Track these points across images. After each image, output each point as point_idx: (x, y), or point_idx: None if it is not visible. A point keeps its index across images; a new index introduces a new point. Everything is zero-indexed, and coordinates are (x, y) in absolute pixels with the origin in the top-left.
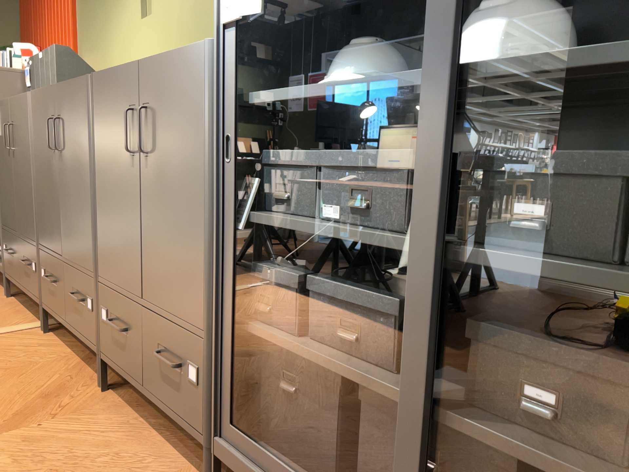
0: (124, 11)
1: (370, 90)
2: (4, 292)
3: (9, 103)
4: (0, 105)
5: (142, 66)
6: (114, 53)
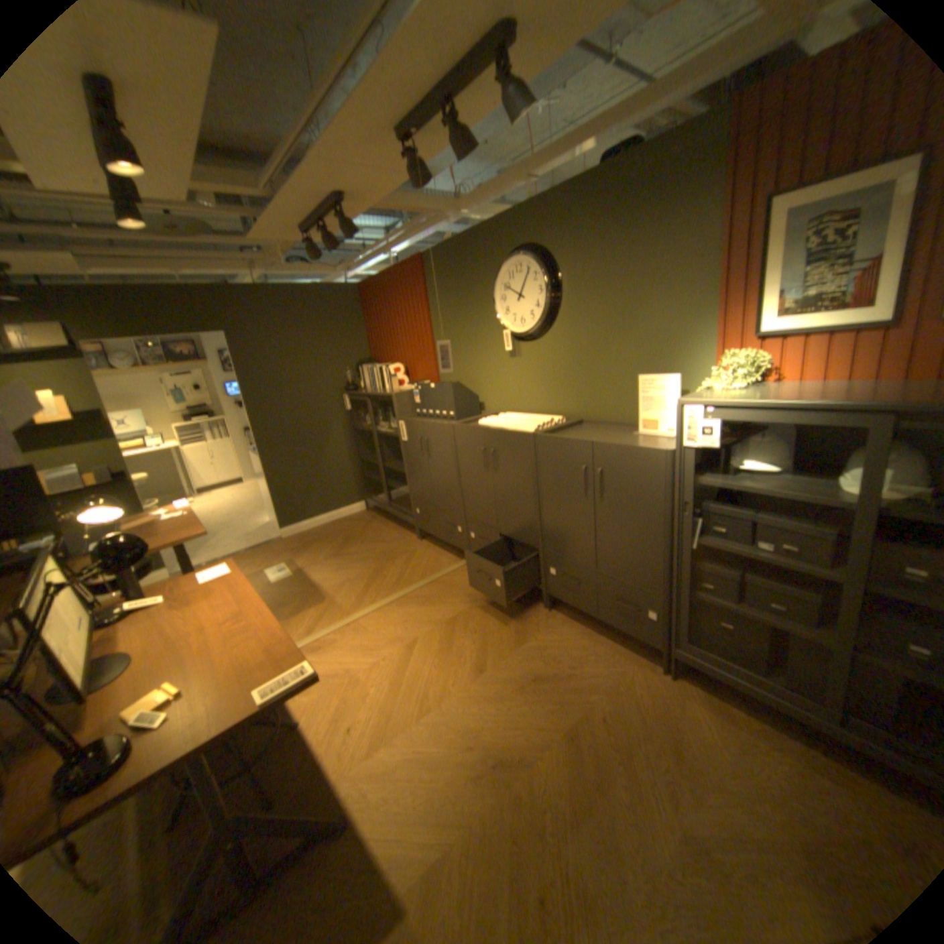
0: (490, 348)
1: (801, 501)
2: (414, 536)
3: (421, 423)
4: (408, 421)
5: (598, 446)
6: (480, 375)
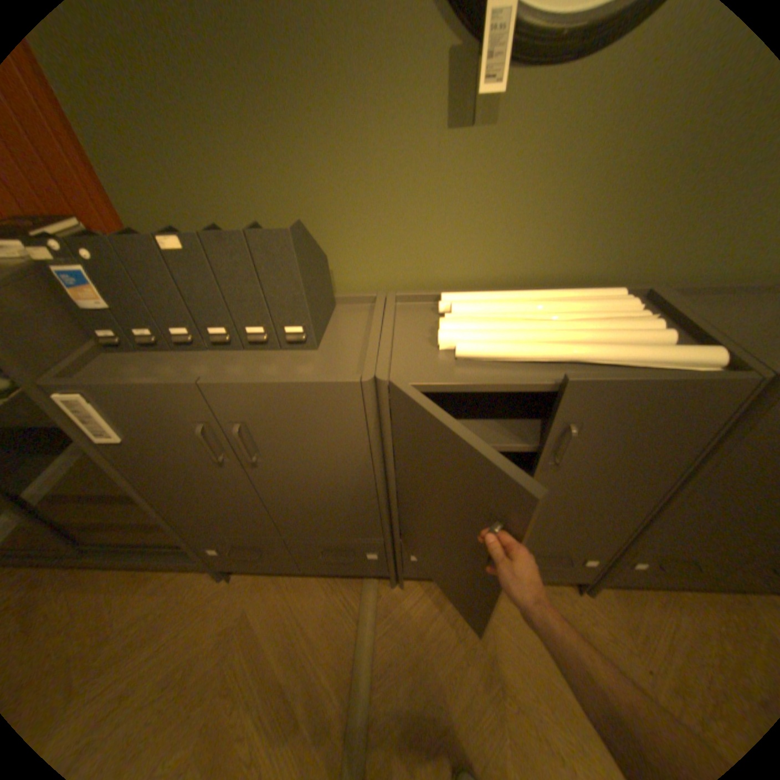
0: (358, 87)
1: None
2: (201, 579)
3: (196, 390)
4: (112, 391)
5: None
6: (311, 189)
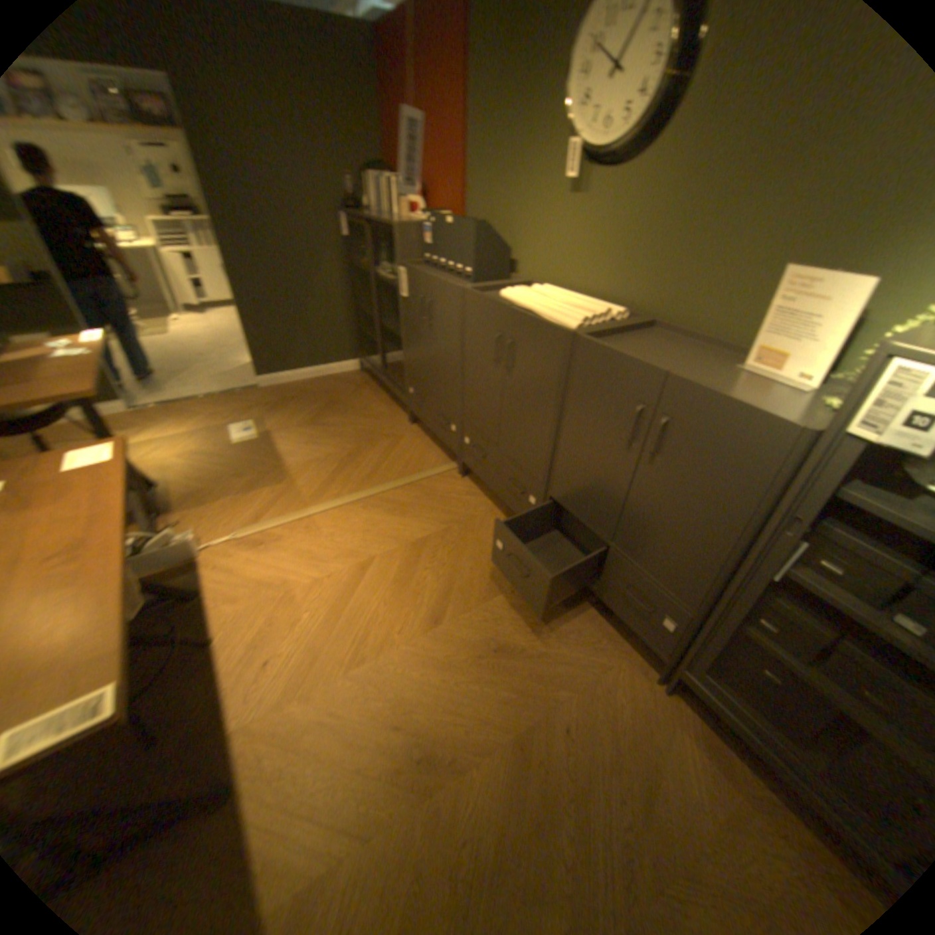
0: (541, 169)
1: None
2: (404, 417)
3: (424, 276)
4: (408, 270)
5: (674, 381)
6: (519, 214)
